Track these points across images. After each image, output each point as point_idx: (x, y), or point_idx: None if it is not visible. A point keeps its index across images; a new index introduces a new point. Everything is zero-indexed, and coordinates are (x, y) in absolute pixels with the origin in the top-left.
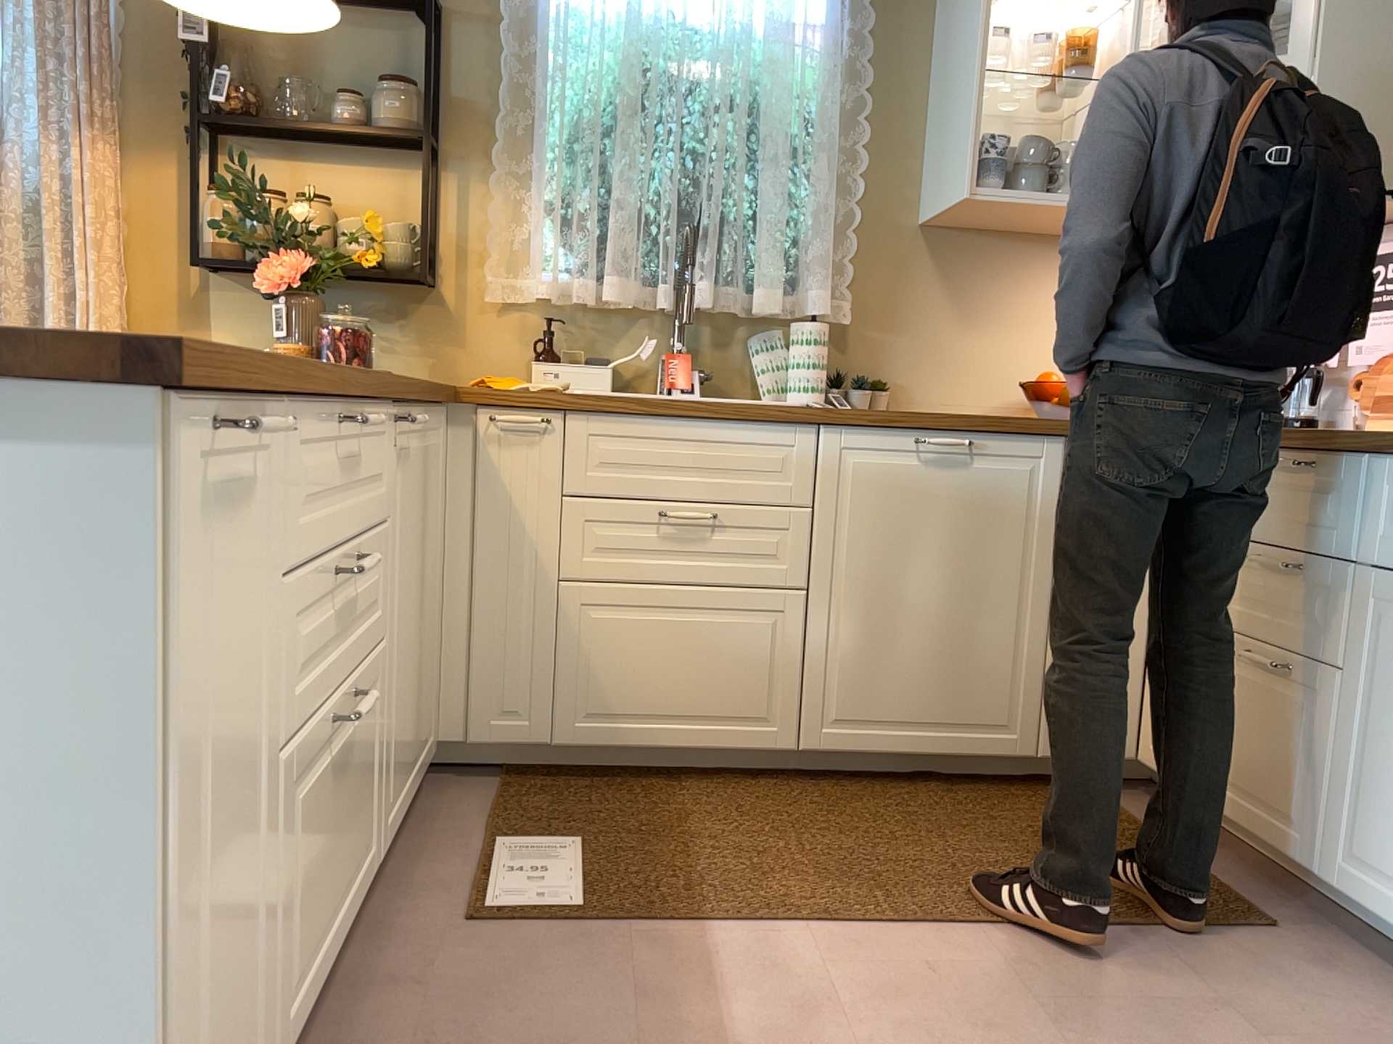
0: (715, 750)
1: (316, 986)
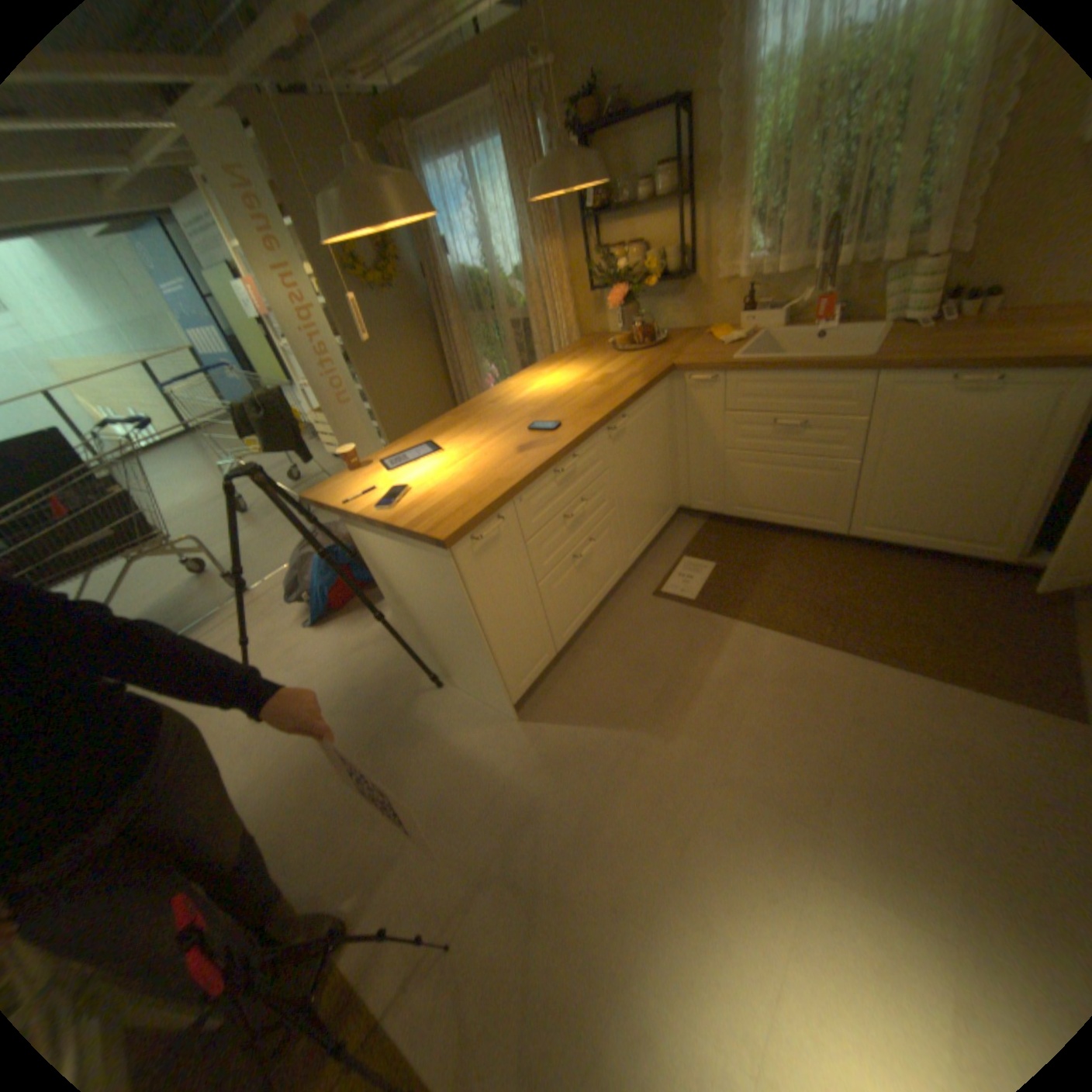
0: (800, 527)
1: (585, 618)
